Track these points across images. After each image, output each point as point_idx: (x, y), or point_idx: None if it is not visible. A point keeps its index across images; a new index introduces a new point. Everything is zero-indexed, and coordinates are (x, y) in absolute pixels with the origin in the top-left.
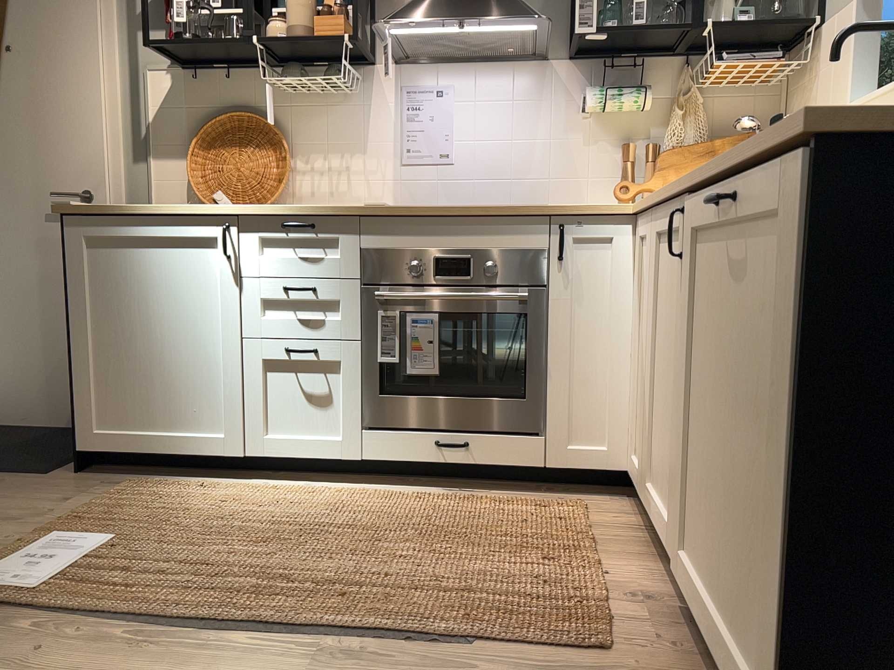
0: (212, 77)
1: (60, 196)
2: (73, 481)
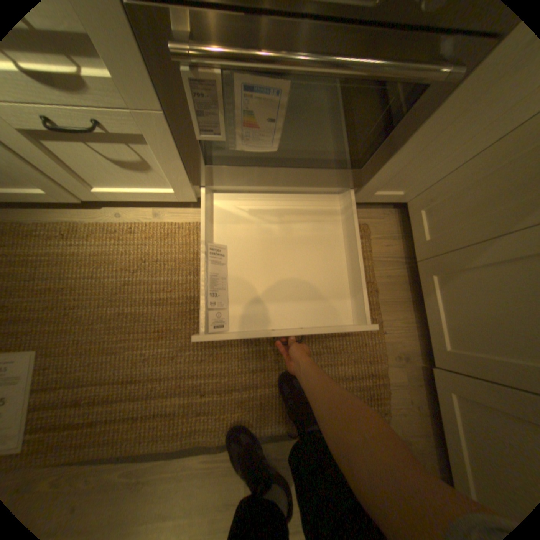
0: None
1: None
2: None
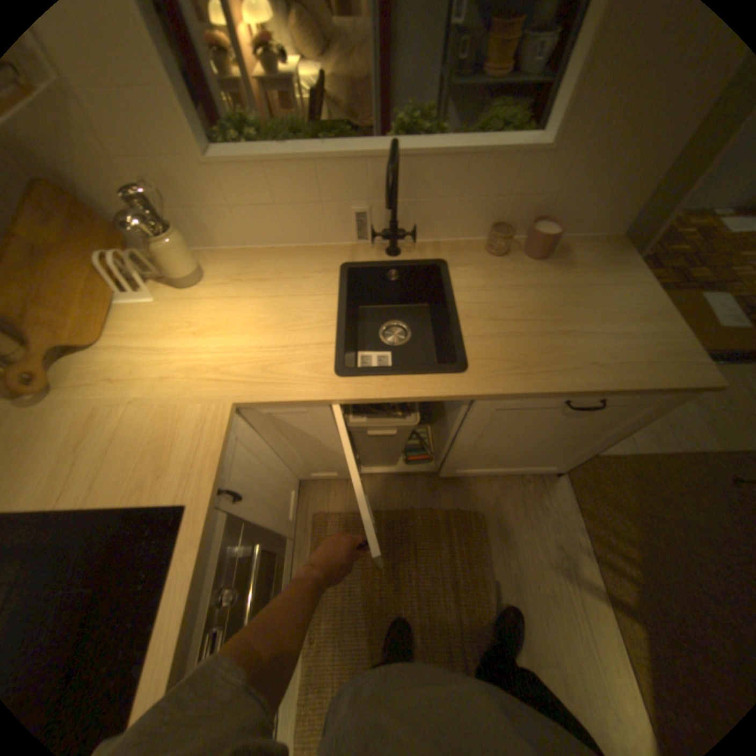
0: None
1: None
2: None
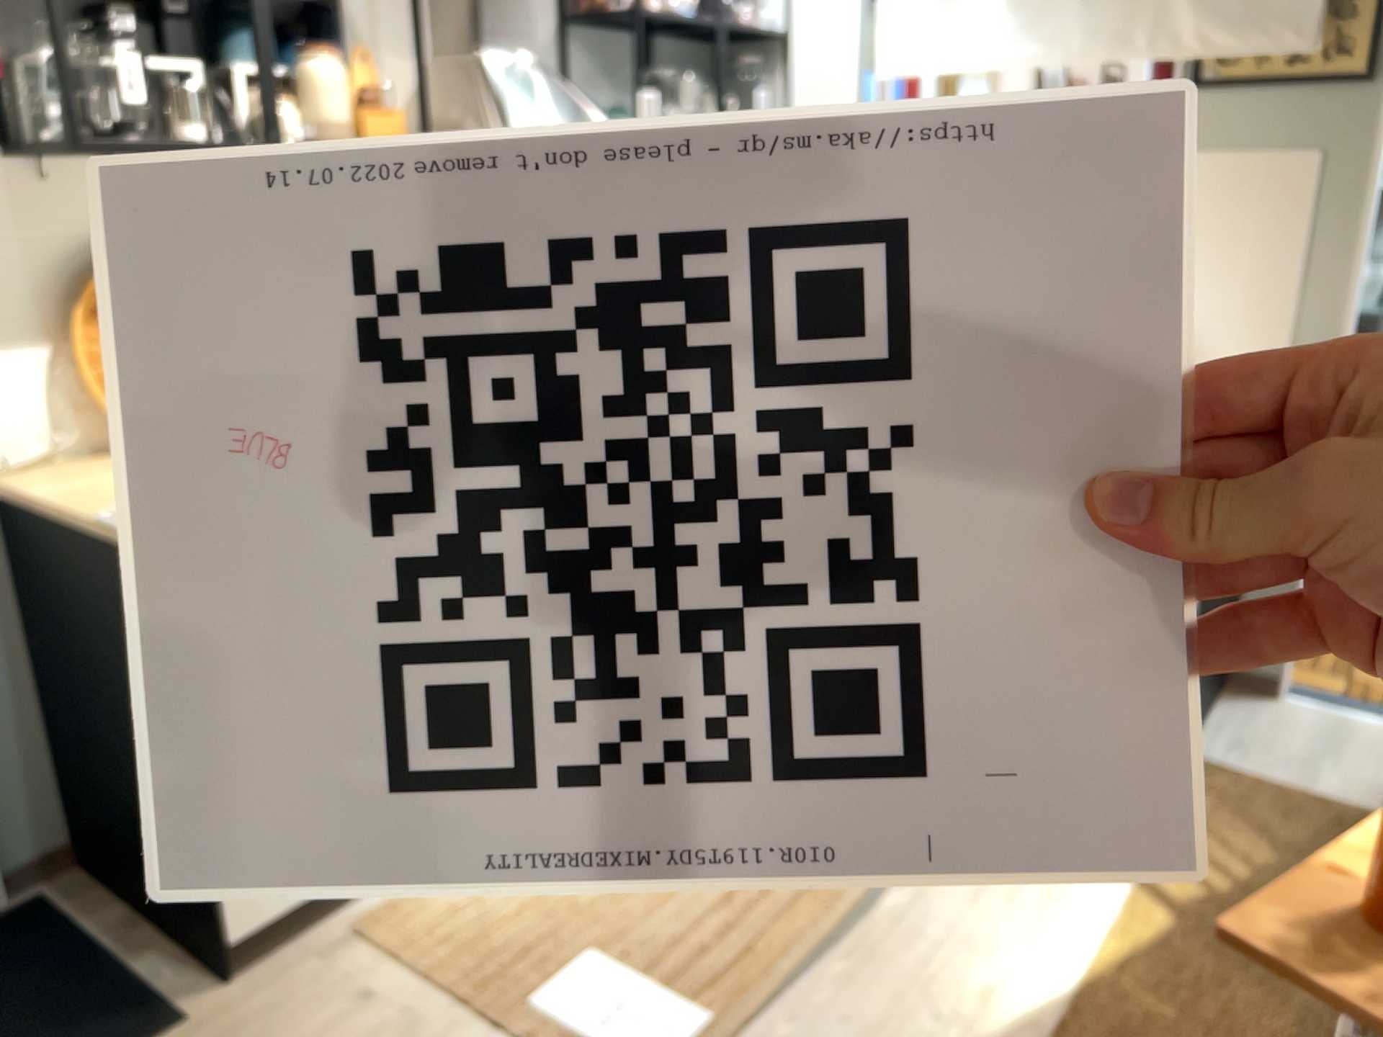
0: (68, 172)
1: None
2: (263, 990)
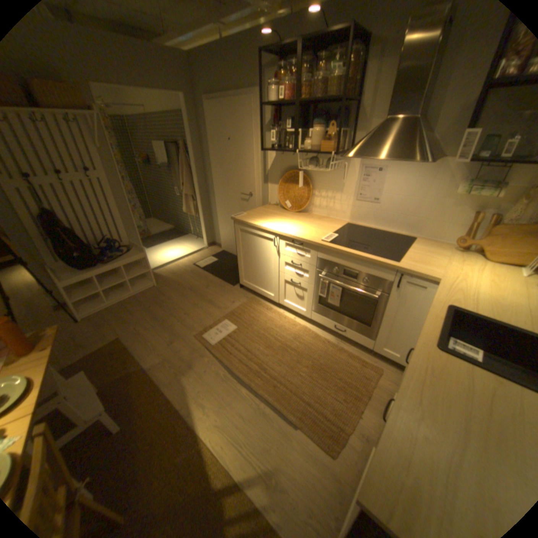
0: (289, 153)
1: (243, 194)
2: (238, 291)
